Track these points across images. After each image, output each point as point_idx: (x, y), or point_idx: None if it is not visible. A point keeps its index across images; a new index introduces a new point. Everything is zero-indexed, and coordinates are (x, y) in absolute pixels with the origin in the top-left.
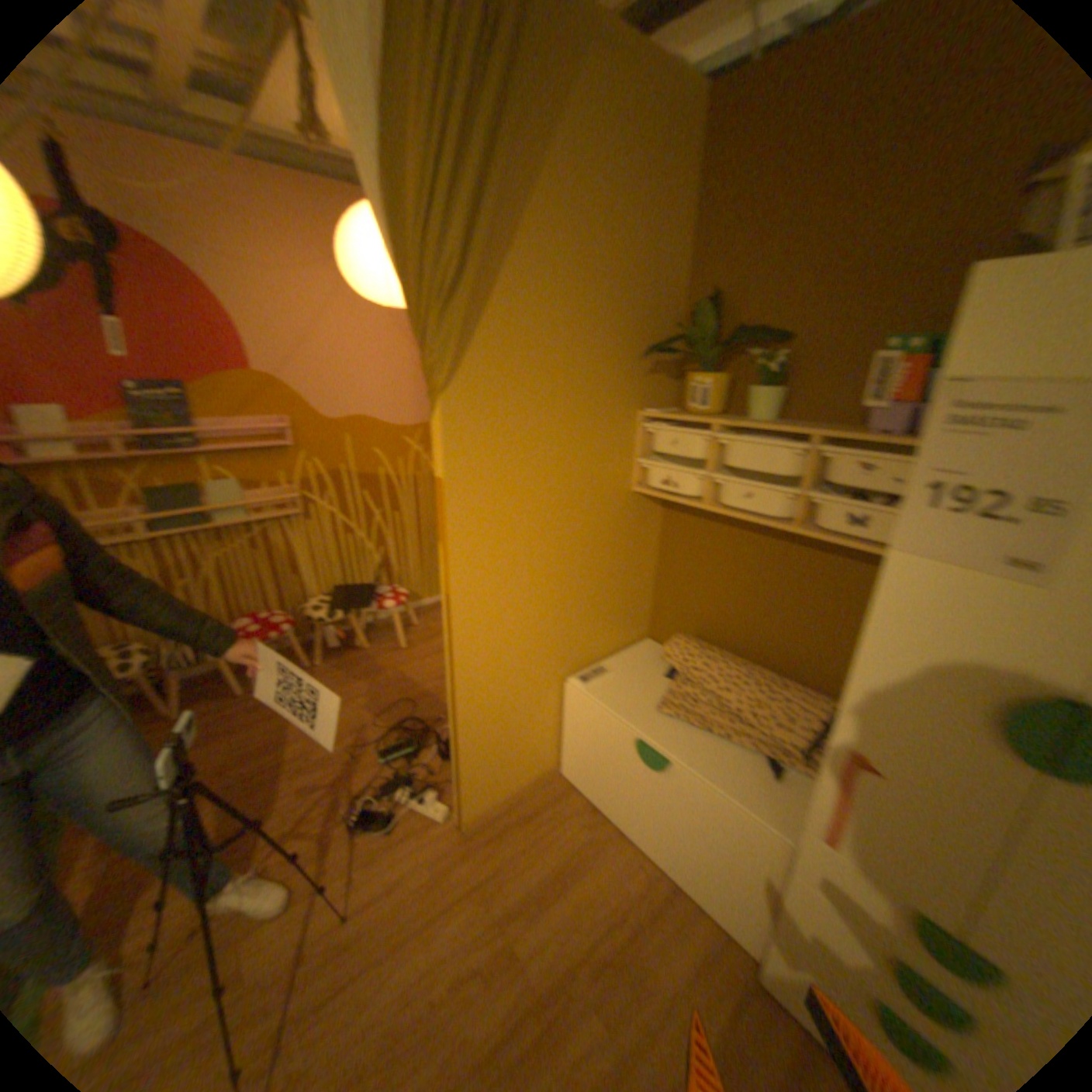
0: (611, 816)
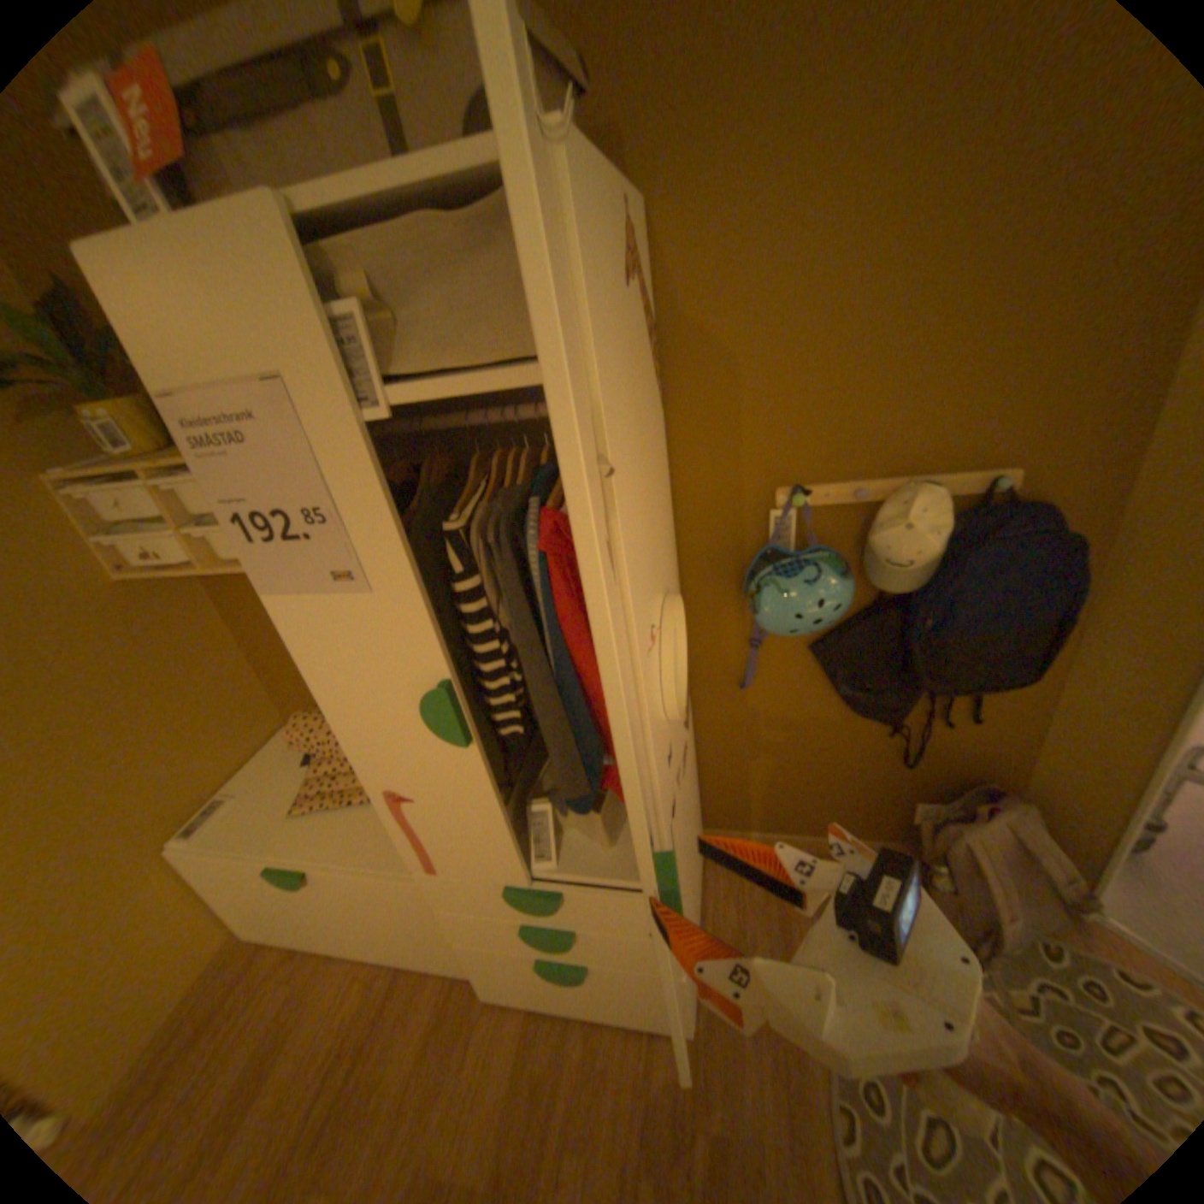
0: (307, 949)
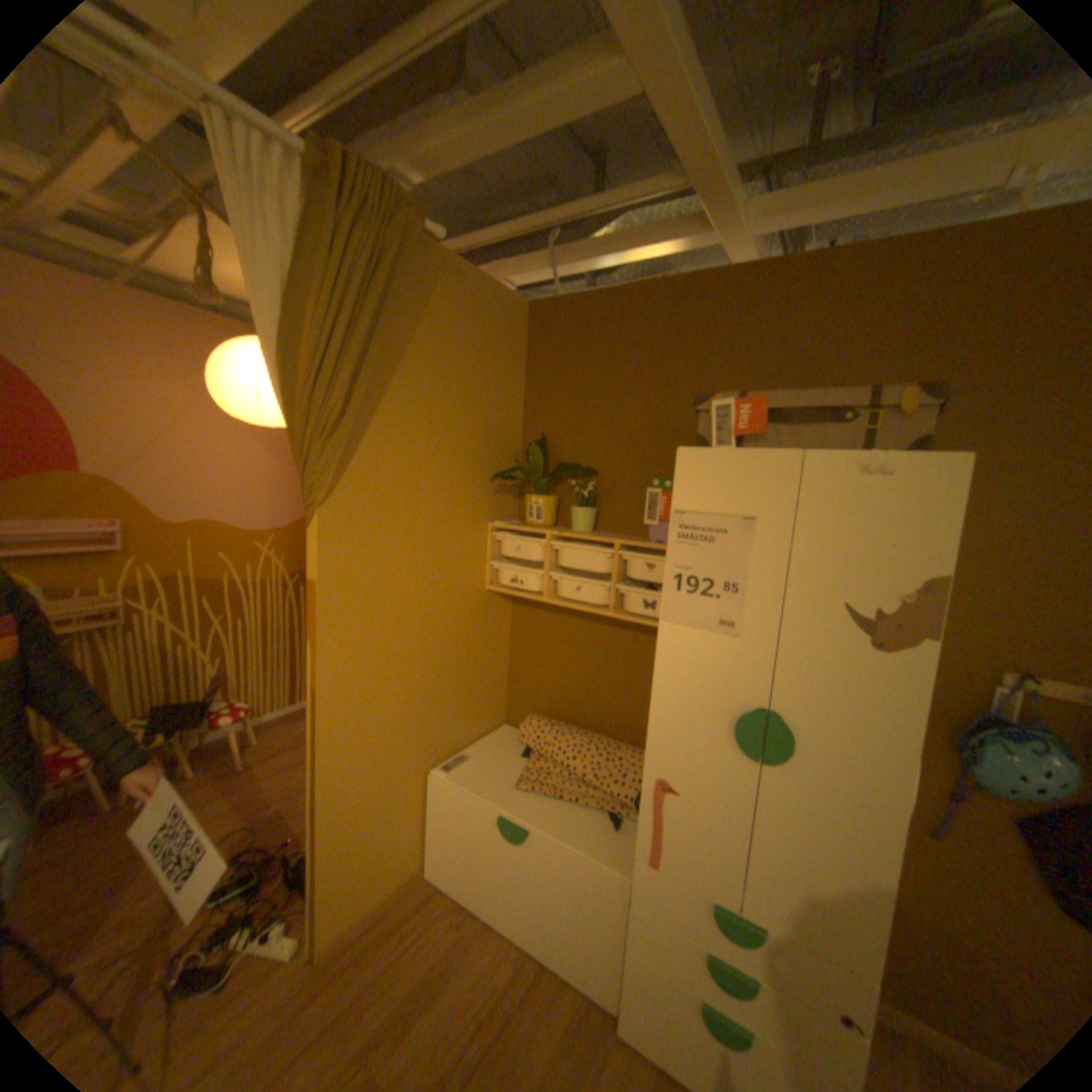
0: (475, 910)
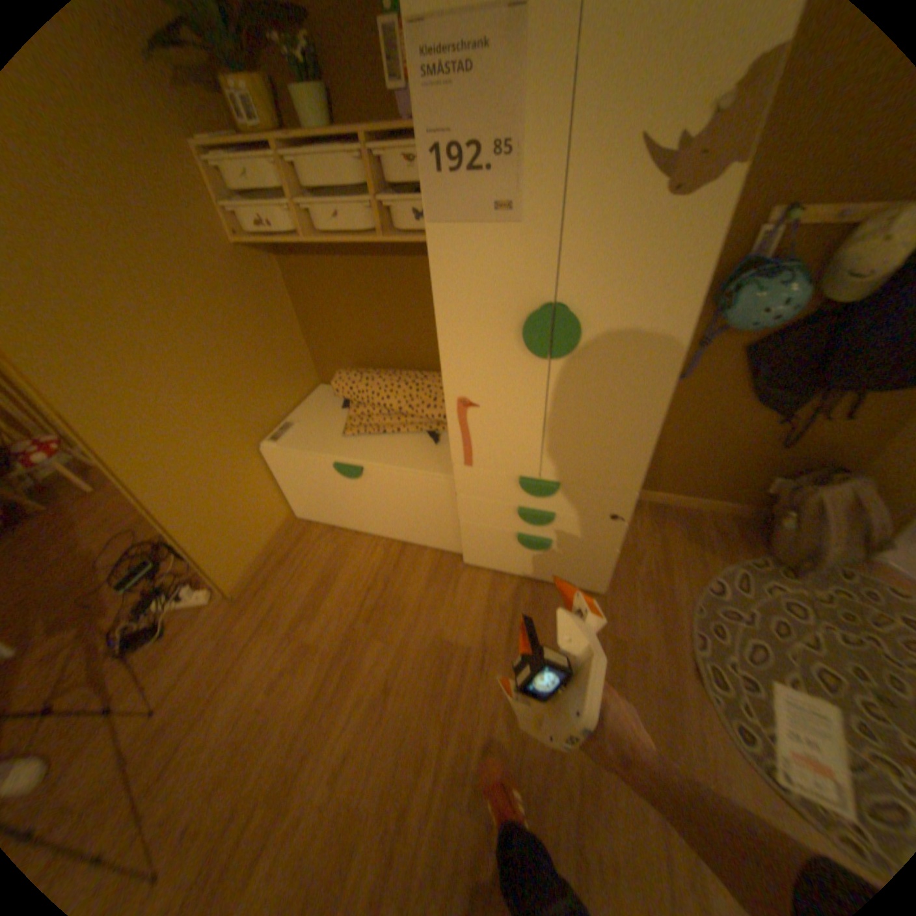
0: (343, 526)
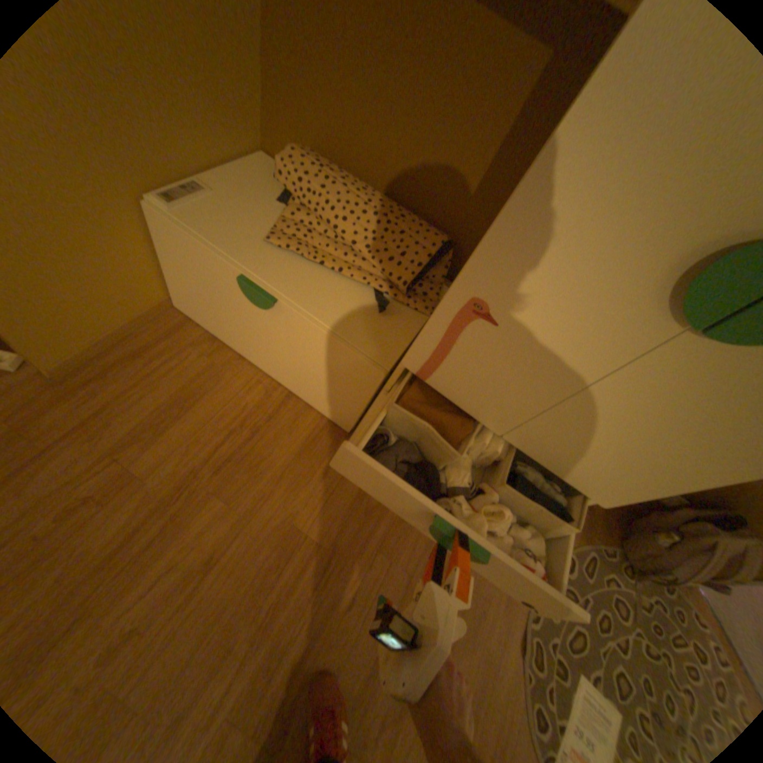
0: (228, 343)
